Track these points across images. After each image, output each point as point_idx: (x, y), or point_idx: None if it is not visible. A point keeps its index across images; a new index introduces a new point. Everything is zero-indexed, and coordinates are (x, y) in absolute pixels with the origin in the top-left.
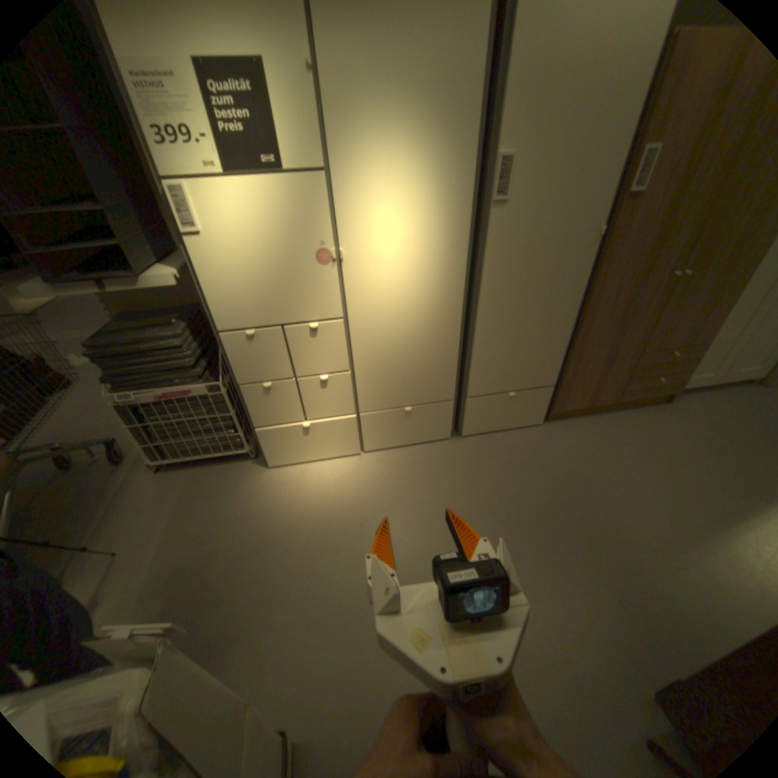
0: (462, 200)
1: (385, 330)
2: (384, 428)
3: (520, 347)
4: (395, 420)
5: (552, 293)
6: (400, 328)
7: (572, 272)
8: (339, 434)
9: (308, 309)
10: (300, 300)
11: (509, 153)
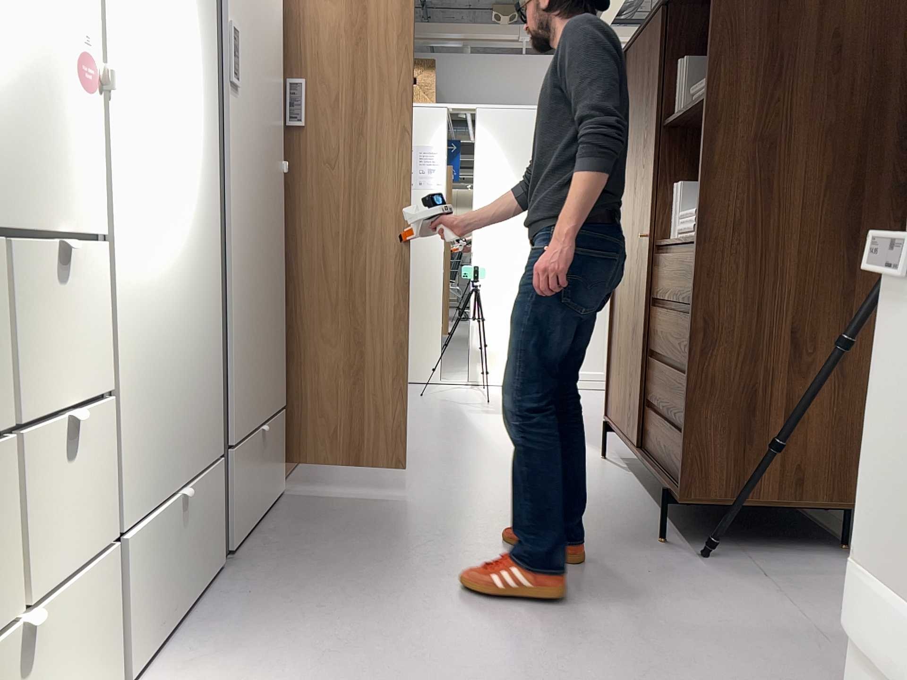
0: (208, 64)
1: (151, 280)
2: (153, 573)
3: (259, 333)
4: (167, 539)
5: (269, 244)
6: (166, 279)
7: (275, 215)
8: (83, 641)
9: (47, 195)
10: (35, 161)
11: (233, 25)
